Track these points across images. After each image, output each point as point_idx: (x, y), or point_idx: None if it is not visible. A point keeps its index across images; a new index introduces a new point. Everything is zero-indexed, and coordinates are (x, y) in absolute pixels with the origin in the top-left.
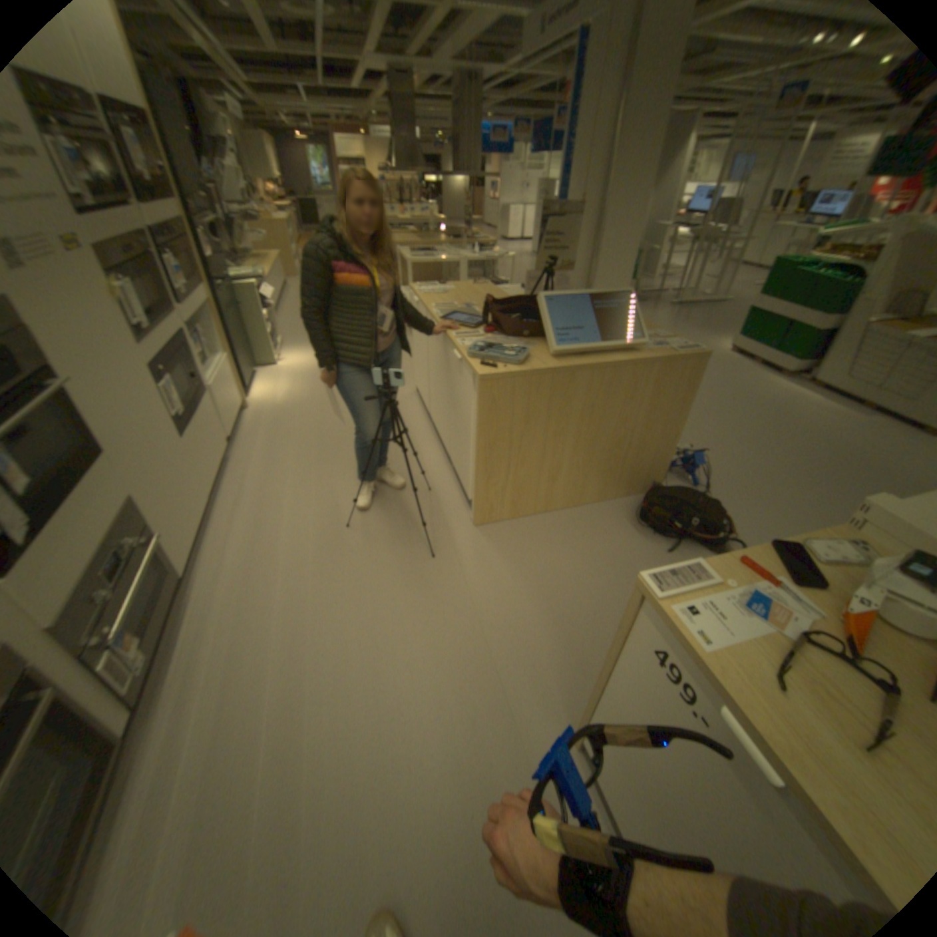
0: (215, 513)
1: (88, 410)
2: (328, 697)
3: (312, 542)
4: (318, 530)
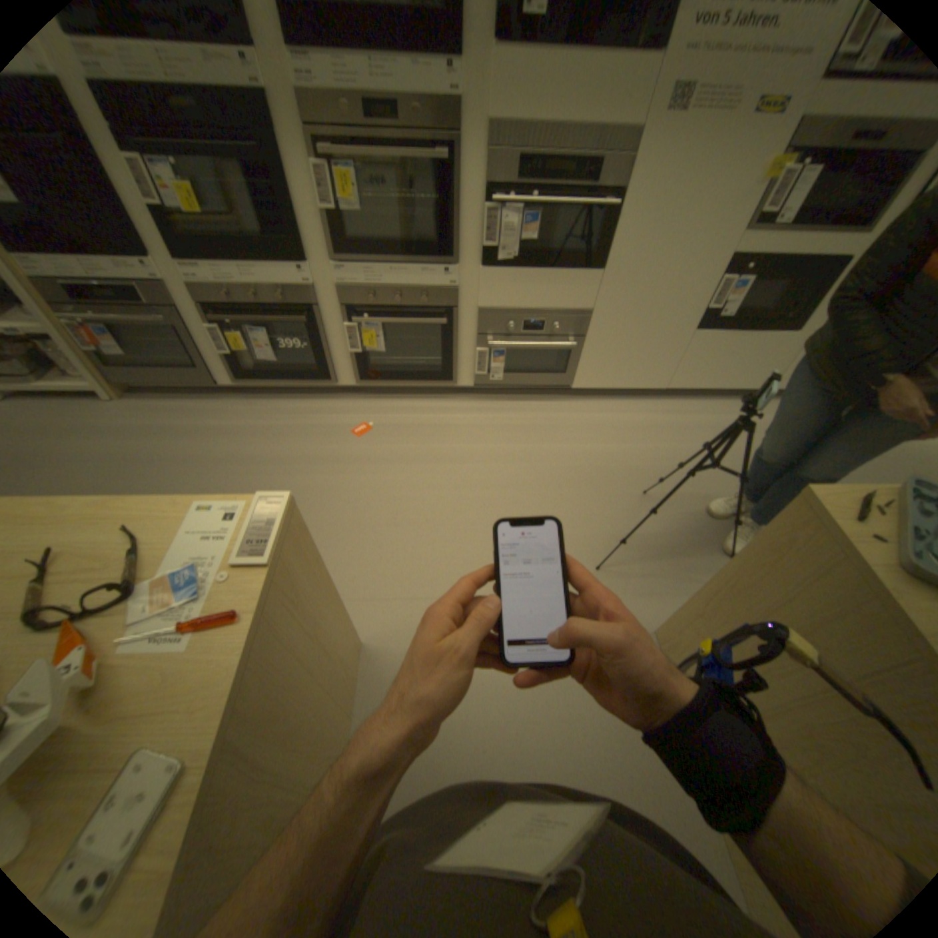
0: (659, 404)
1: (622, 238)
2: (464, 481)
3: (624, 469)
4: (643, 473)
